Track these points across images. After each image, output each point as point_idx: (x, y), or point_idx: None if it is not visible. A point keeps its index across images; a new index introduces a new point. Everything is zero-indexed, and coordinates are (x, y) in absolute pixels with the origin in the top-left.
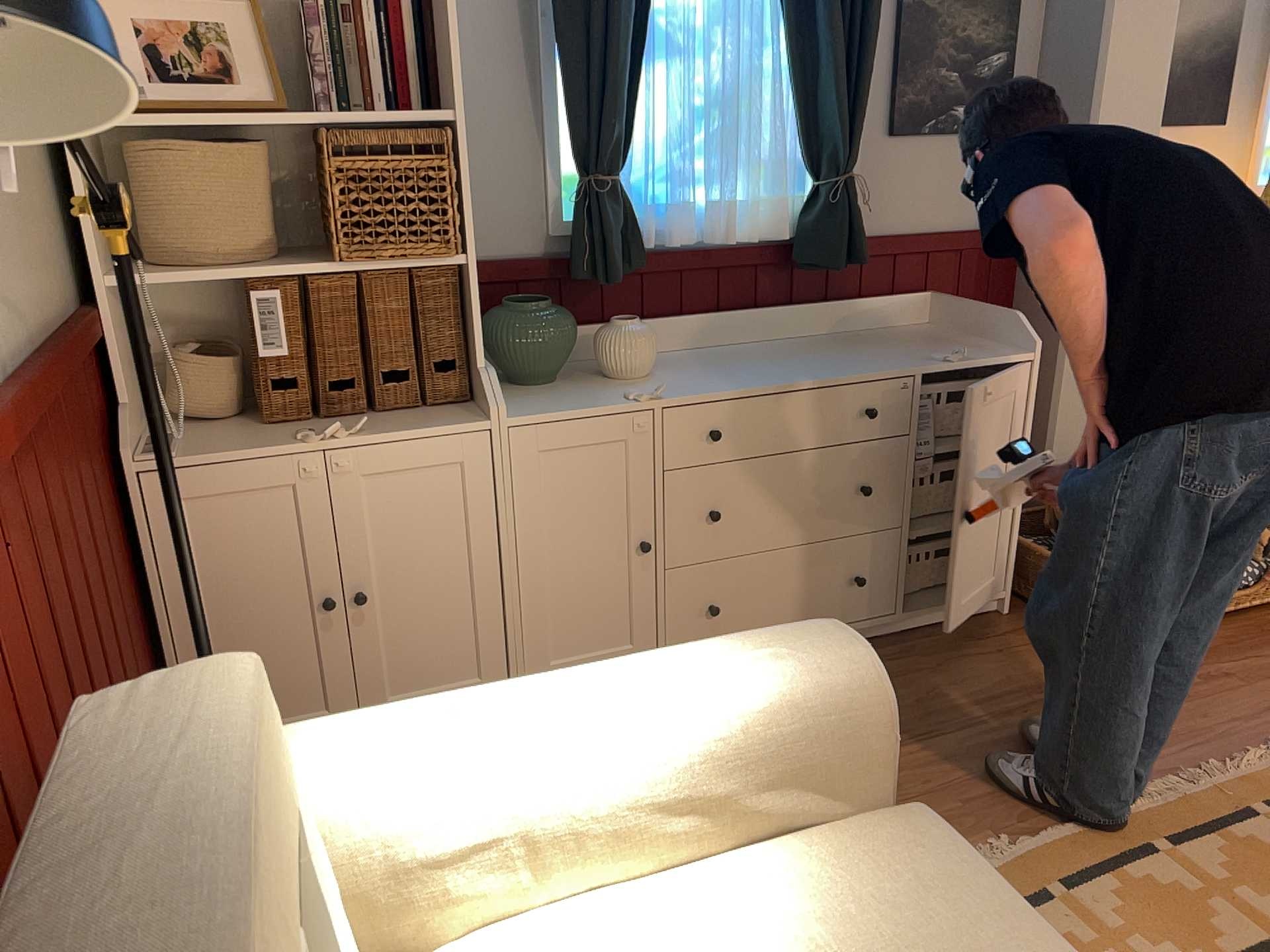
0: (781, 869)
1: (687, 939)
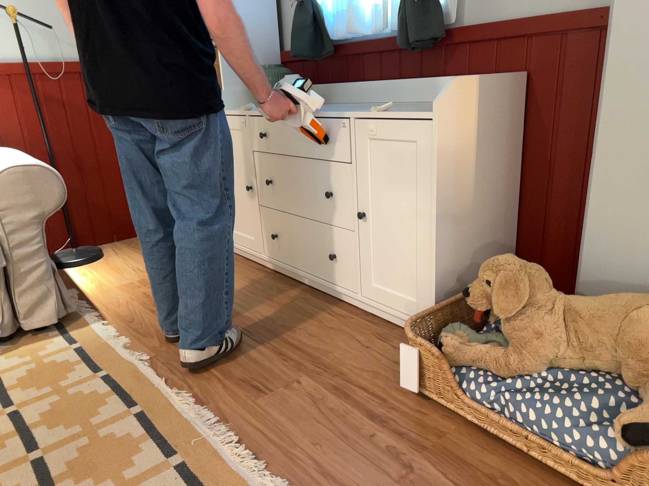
0: None
1: None
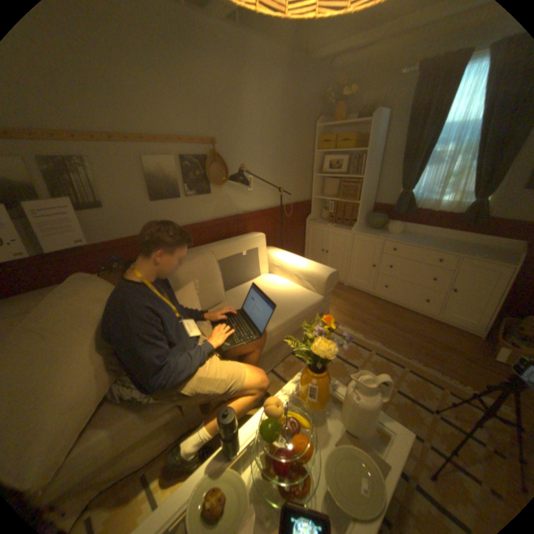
0: (301, 288)
1: (285, 285)
